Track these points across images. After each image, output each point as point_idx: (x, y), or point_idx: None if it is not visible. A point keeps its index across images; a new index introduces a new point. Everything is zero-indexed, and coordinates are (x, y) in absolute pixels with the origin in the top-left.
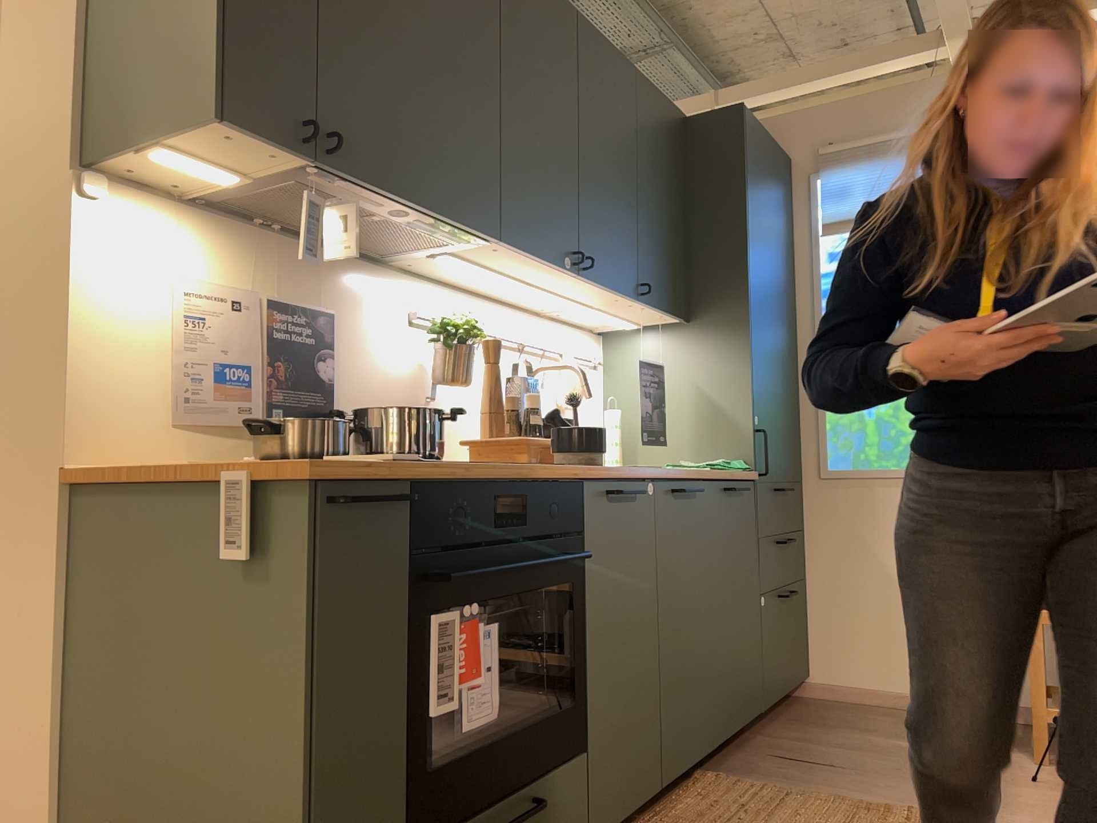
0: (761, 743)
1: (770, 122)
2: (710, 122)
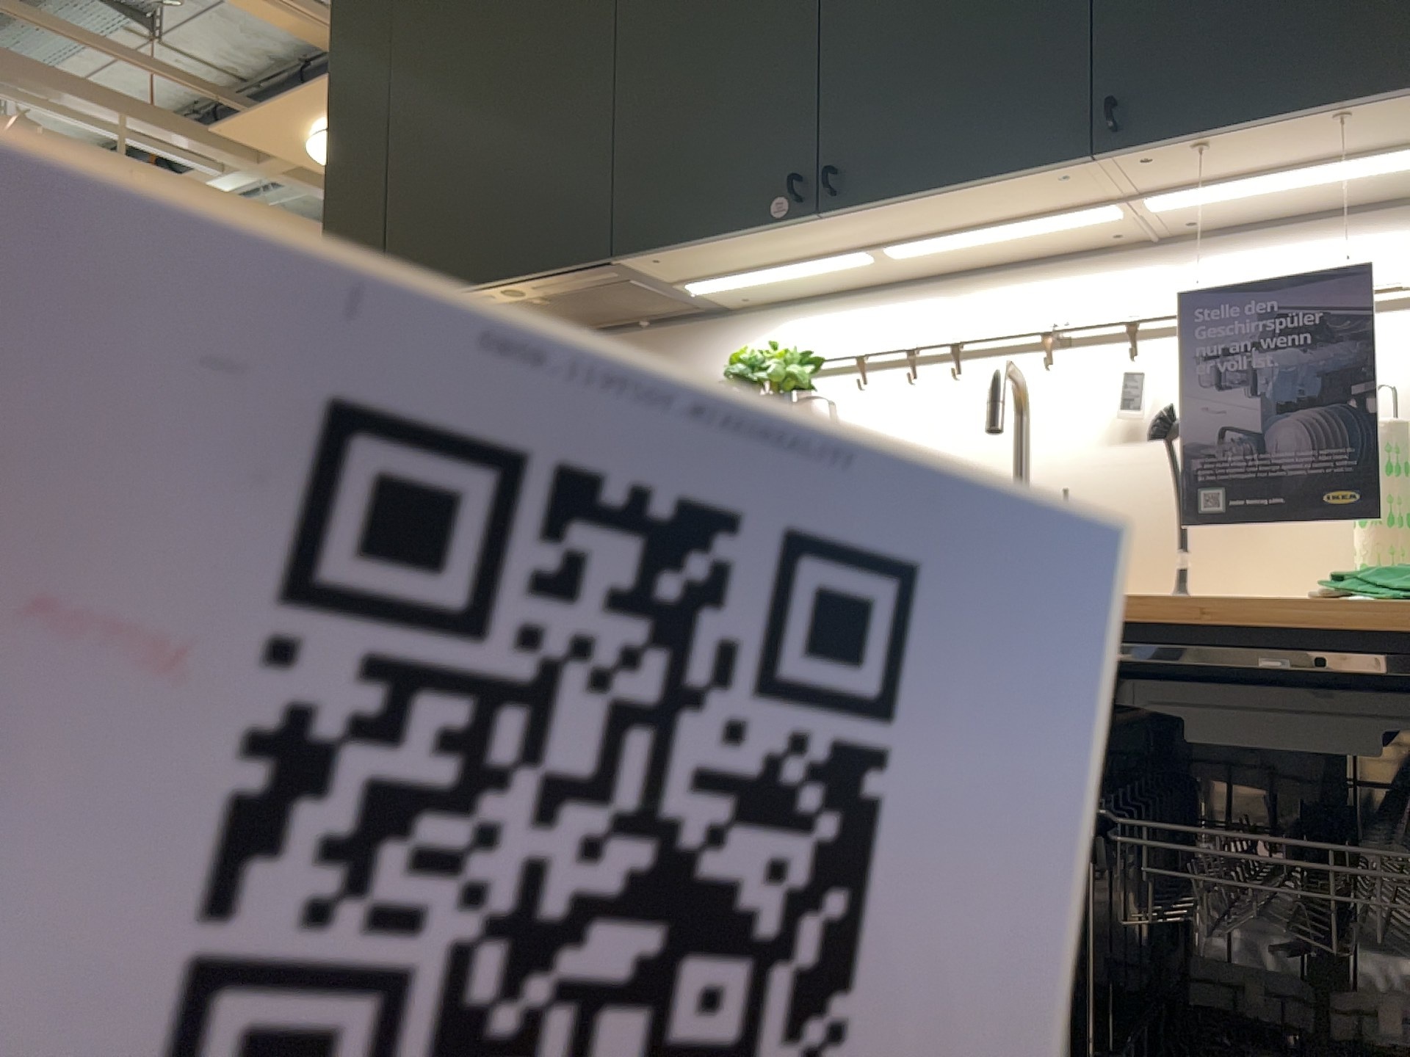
0: None
1: None
2: None
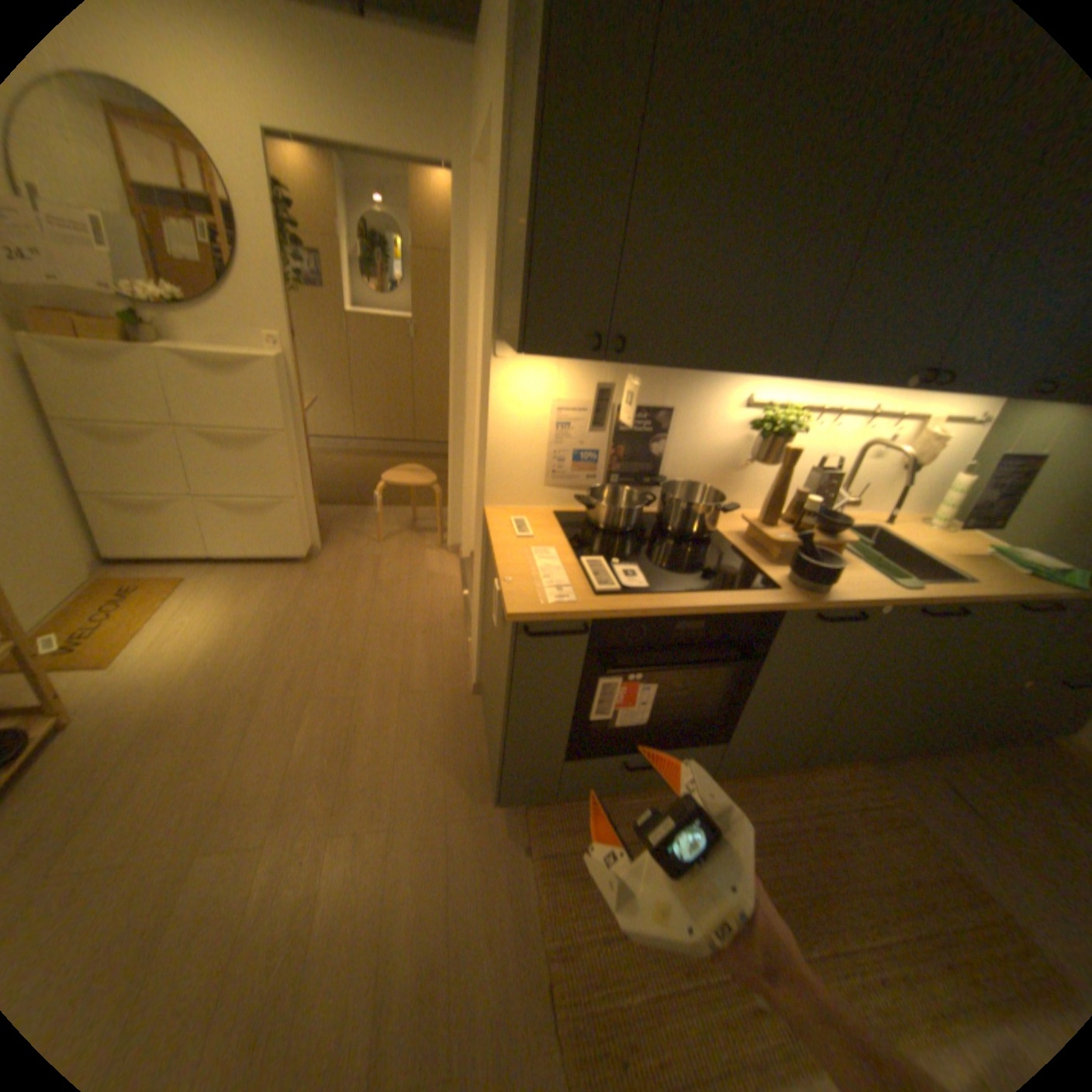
0: (949, 765)
1: None
2: None
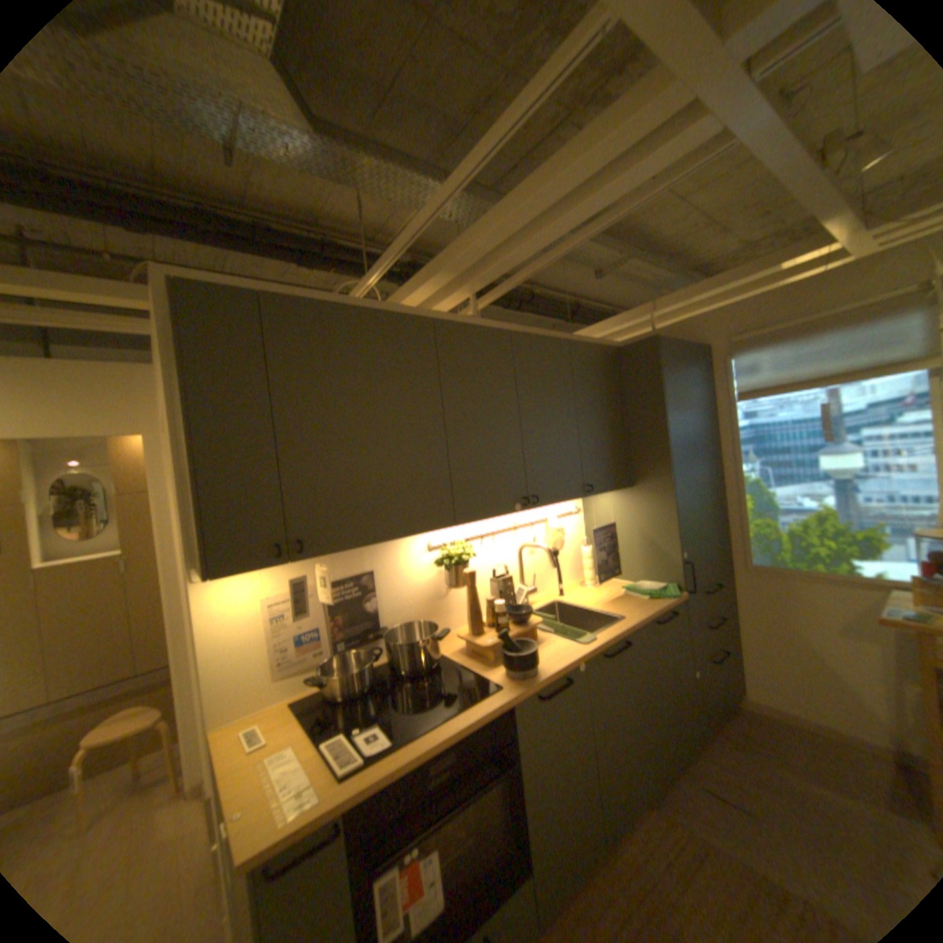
0: (699, 772)
1: (693, 318)
2: (635, 348)
